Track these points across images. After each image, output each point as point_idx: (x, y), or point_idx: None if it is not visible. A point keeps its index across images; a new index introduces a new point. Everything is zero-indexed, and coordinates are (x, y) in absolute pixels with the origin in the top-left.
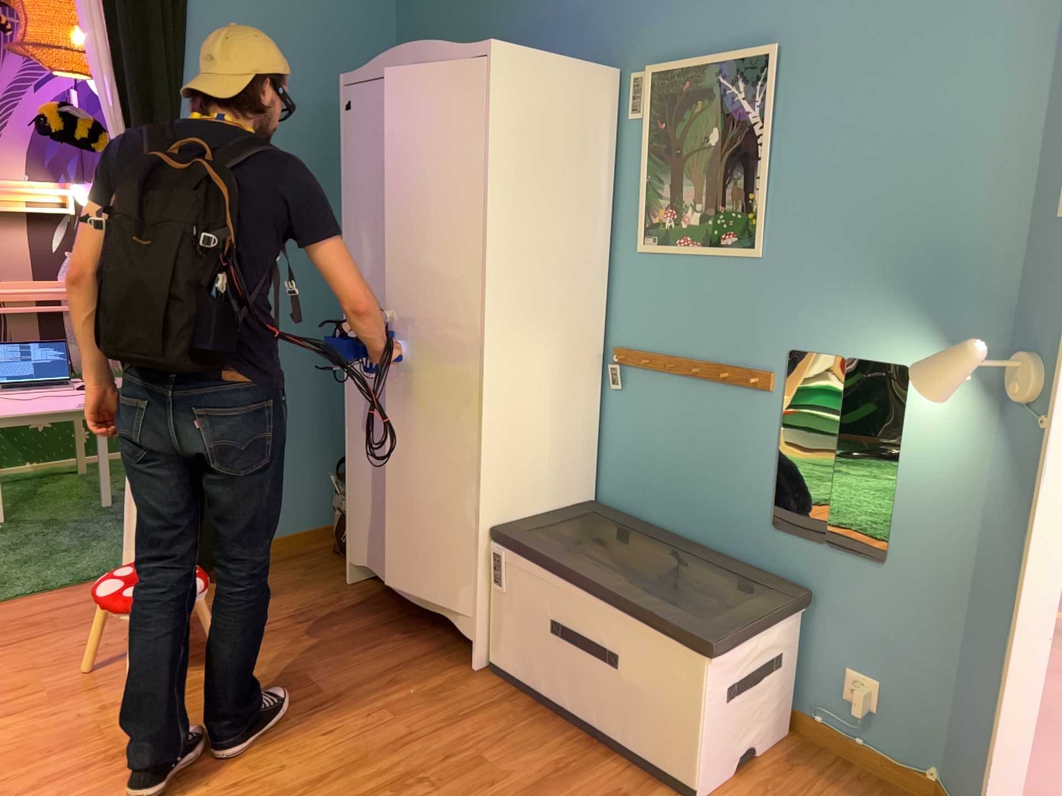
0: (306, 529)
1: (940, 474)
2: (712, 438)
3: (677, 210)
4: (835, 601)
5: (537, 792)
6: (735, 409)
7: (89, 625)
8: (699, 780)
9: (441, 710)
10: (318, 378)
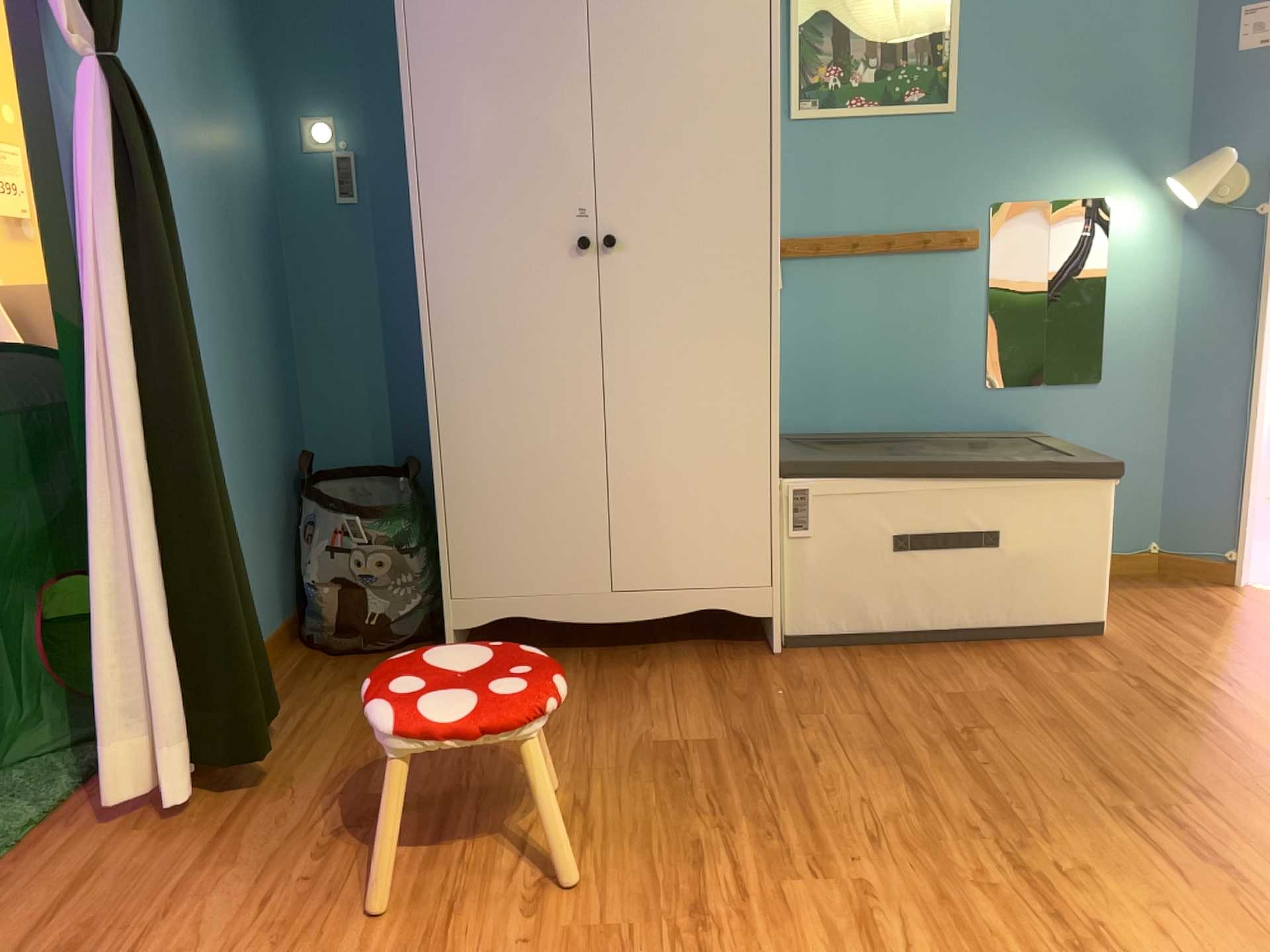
0: (267, 639)
1: (1141, 288)
2: (907, 316)
3: (844, 67)
4: (1056, 436)
5: (1028, 688)
6: (934, 278)
7: (189, 888)
8: (1101, 611)
9: (830, 691)
10: (244, 373)
